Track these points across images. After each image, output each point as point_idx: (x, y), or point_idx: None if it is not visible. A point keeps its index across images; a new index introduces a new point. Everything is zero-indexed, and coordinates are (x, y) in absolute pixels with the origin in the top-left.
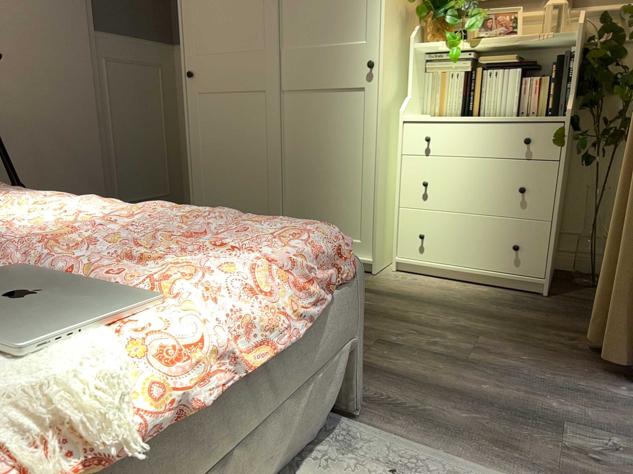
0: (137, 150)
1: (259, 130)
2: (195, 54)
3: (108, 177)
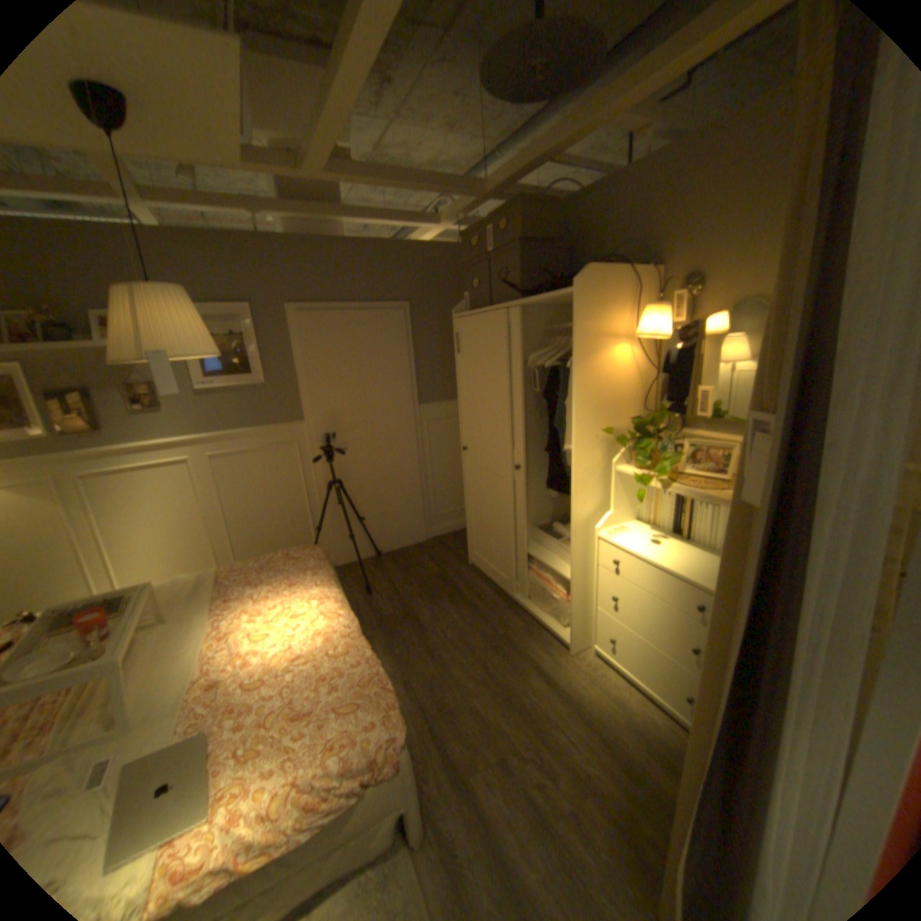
0: (446, 479)
1: (500, 504)
2: (466, 435)
3: (424, 501)
